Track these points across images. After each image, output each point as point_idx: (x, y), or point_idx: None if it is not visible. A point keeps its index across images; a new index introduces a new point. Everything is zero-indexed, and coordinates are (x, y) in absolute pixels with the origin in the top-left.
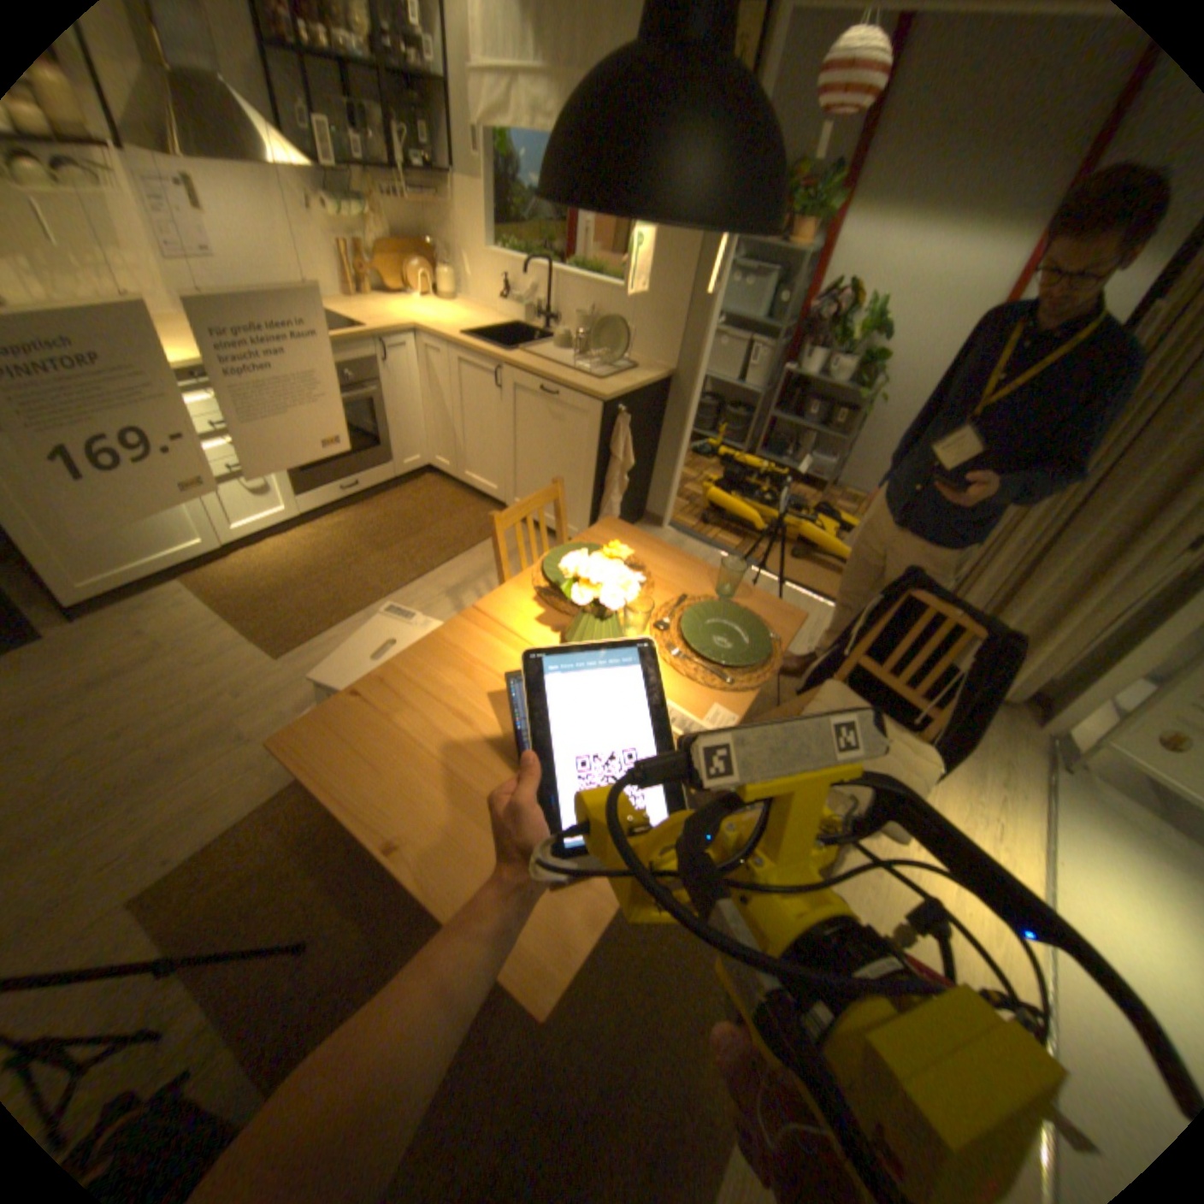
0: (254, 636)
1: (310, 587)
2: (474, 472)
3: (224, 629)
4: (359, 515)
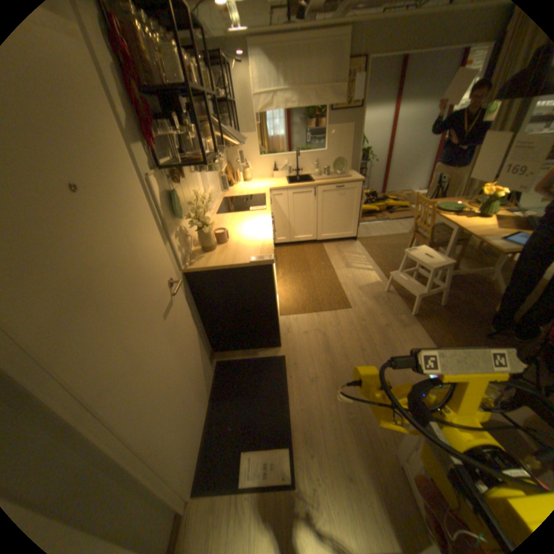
0: (335, 308)
1: (316, 291)
2: (298, 235)
3: (323, 313)
4: (281, 269)
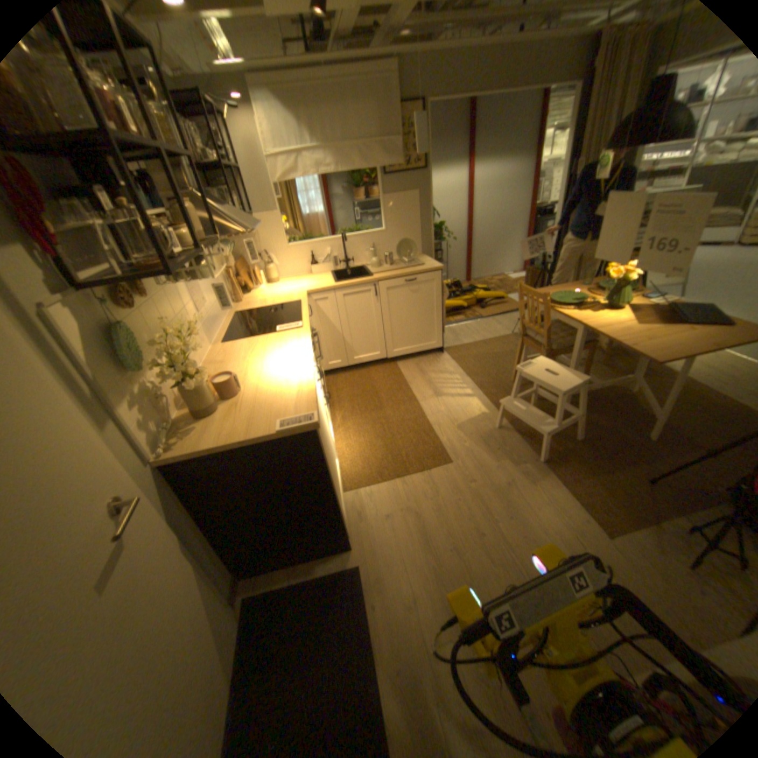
0: (428, 466)
1: (397, 439)
2: (360, 354)
3: (412, 477)
4: (341, 409)
